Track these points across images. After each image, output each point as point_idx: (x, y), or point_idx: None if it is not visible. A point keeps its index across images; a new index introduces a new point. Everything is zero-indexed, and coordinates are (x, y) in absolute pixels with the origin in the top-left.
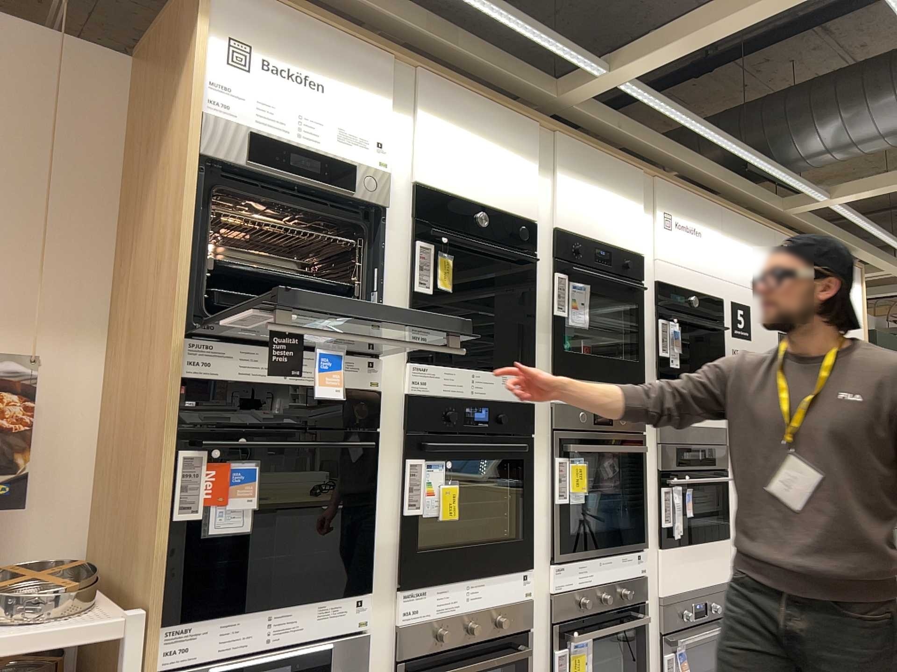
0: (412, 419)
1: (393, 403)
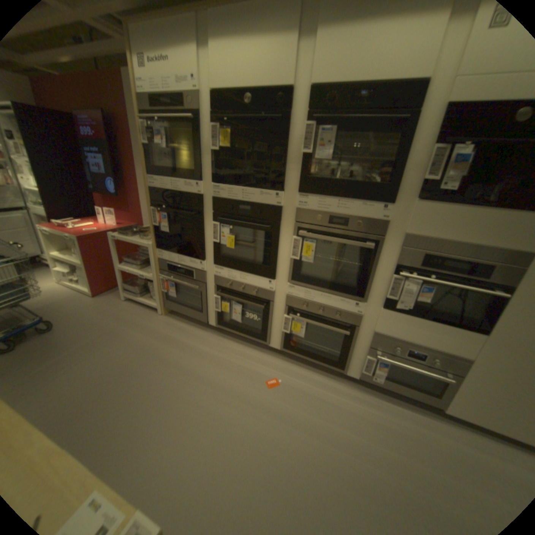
0: (214, 209)
1: (208, 201)
